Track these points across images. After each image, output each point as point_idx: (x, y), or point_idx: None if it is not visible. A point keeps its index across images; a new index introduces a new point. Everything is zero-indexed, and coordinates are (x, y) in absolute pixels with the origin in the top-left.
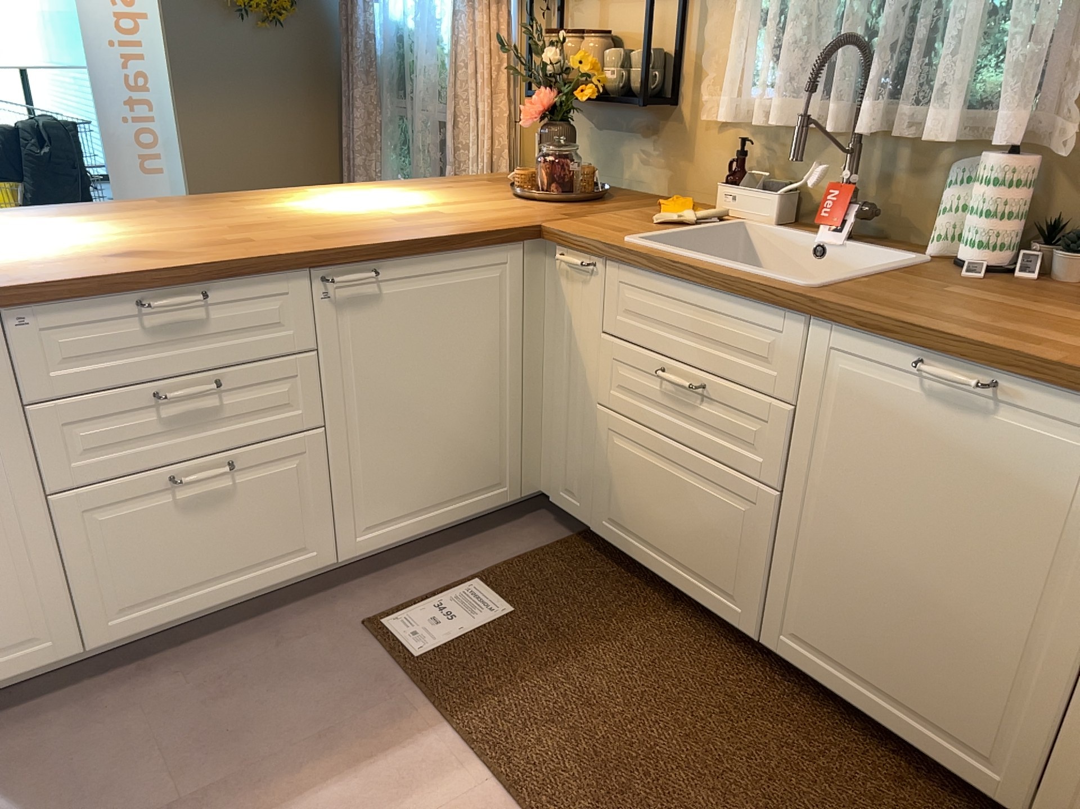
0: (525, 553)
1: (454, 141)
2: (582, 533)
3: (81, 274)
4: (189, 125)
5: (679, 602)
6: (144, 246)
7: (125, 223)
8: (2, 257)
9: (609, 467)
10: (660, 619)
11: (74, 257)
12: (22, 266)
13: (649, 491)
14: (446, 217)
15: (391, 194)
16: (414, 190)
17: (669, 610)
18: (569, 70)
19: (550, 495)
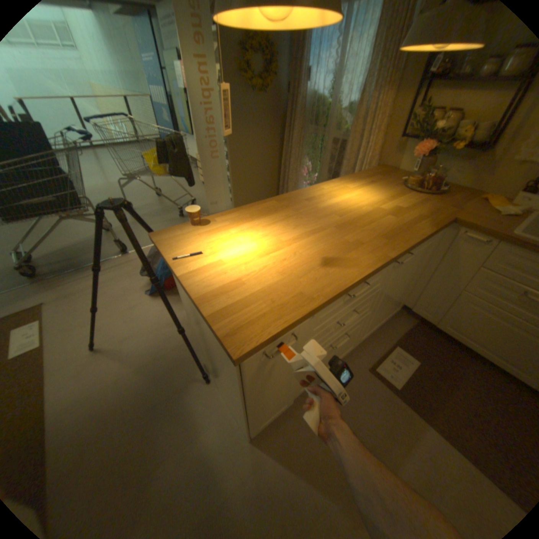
0: (406, 332)
1: (350, 150)
2: (422, 321)
3: (331, 287)
4: (230, 139)
5: (477, 358)
6: (322, 251)
7: (285, 224)
8: (274, 268)
9: (461, 312)
10: (476, 368)
11: (306, 266)
12: (293, 277)
13: (487, 327)
14: (409, 211)
15: (359, 189)
16: (364, 185)
17: (477, 363)
18: (446, 129)
19: (410, 308)
